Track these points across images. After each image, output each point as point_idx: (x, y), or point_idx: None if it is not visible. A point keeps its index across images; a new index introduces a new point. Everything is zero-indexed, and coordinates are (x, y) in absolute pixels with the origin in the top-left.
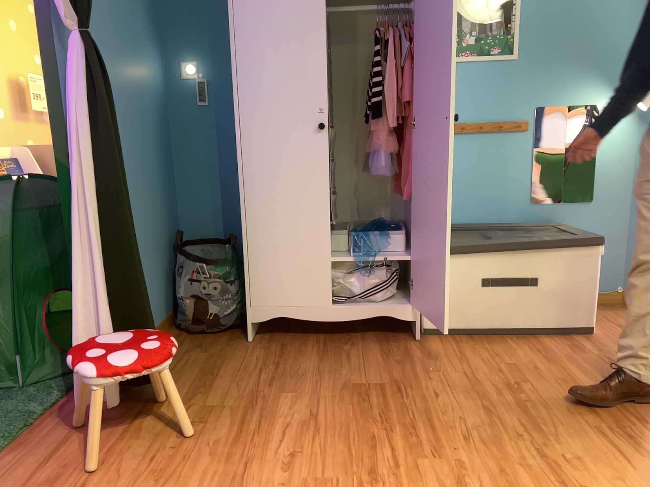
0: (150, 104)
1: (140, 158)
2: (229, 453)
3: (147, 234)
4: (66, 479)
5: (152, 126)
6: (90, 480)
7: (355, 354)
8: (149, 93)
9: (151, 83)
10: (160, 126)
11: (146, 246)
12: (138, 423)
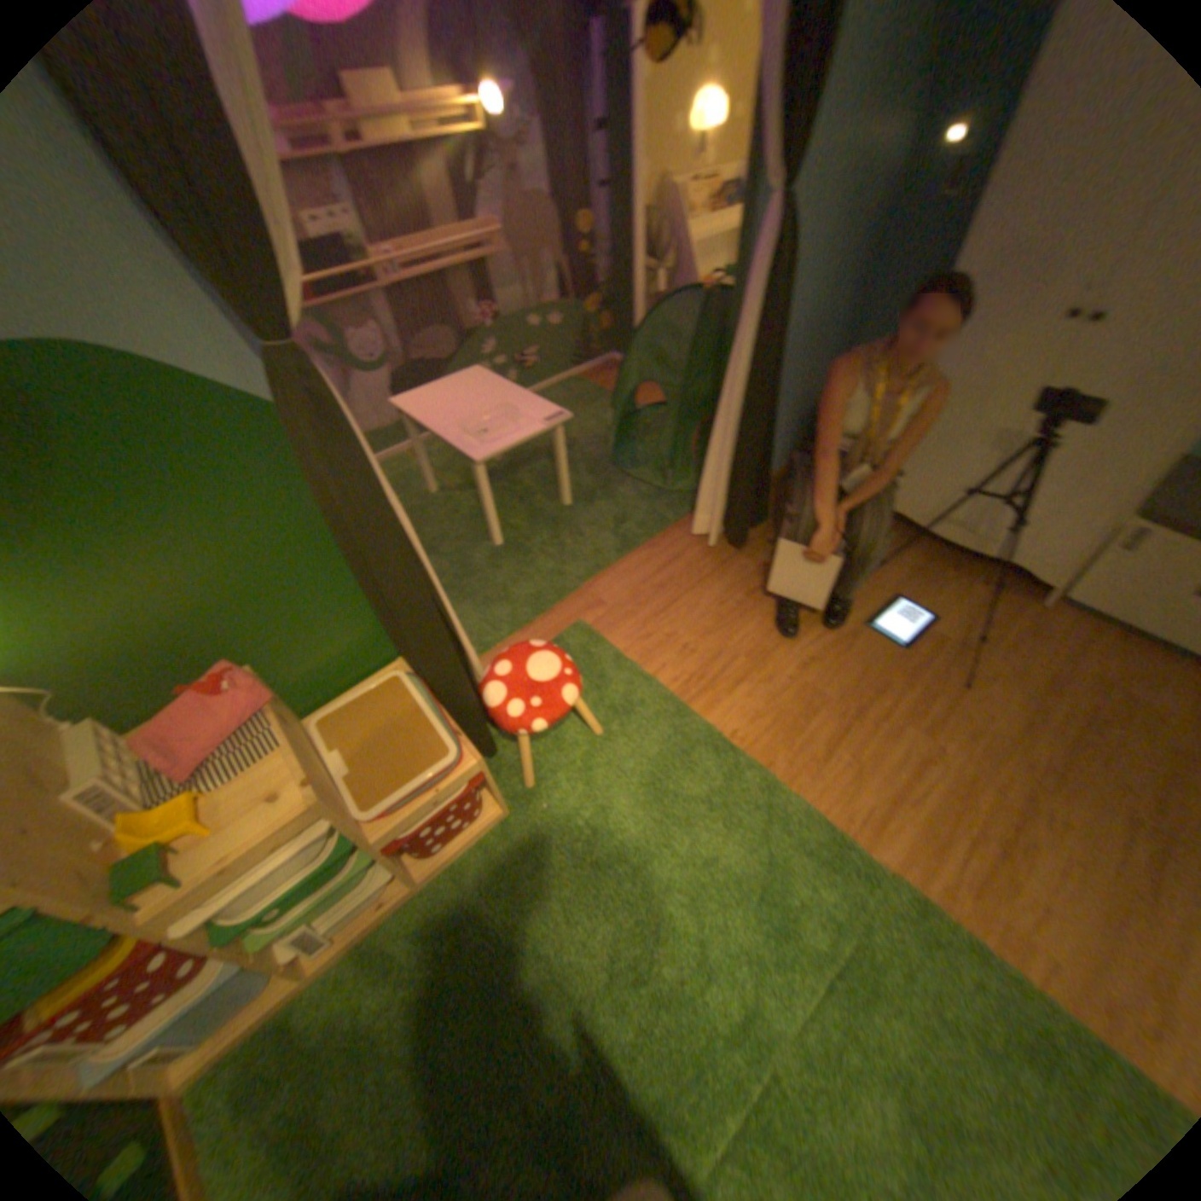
0: (864, 211)
1: (822, 295)
2: (772, 632)
3: (802, 381)
4: (668, 593)
5: (856, 242)
6: (680, 602)
7: (950, 589)
8: (868, 195)
9: (877, 176)
10: (869, 236)
11: (795, 394)
12: (725, 569)
